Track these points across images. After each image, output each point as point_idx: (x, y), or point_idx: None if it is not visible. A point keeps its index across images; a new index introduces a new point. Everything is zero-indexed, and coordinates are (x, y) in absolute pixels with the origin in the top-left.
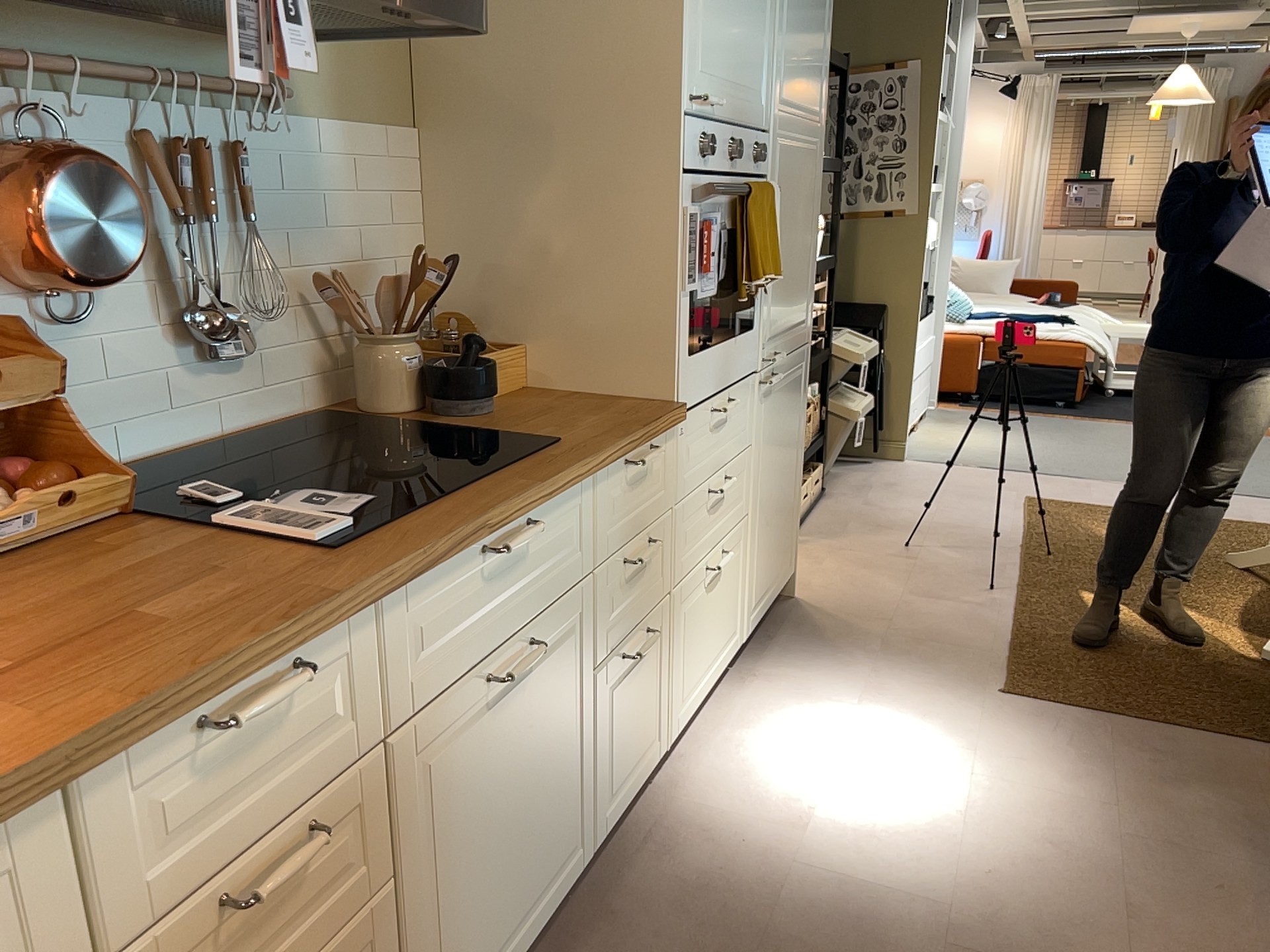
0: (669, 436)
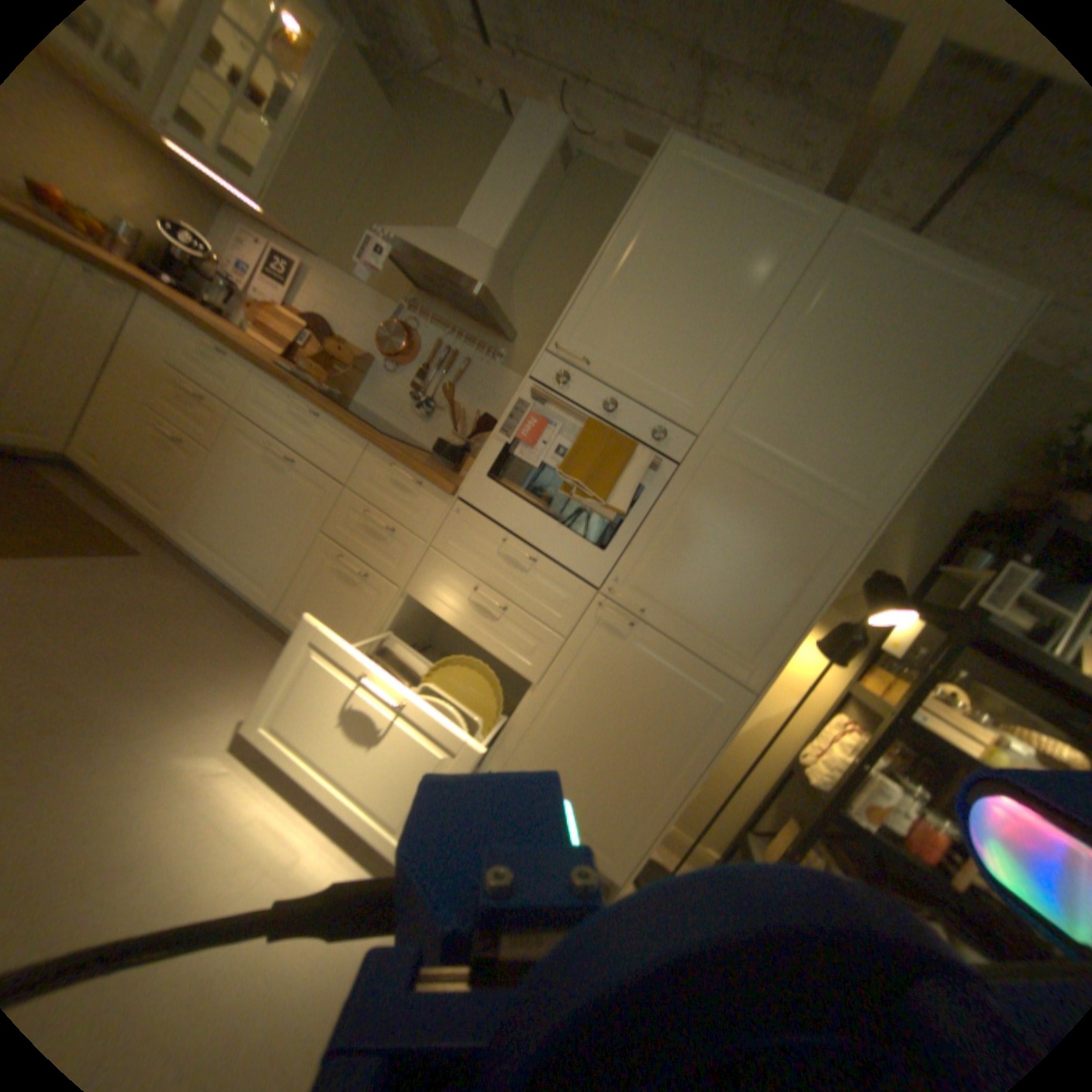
0: (440, 499)
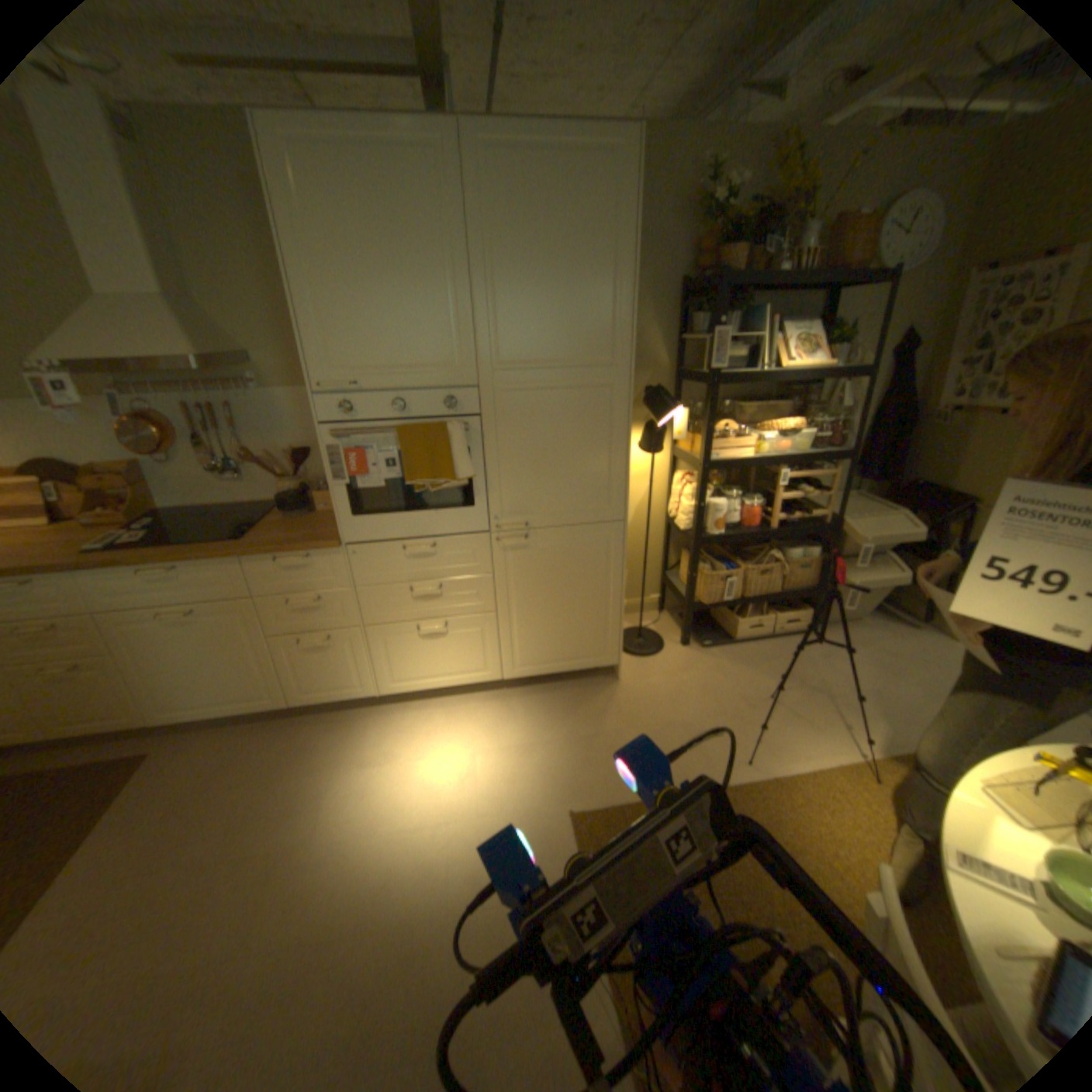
0: (331, 554)
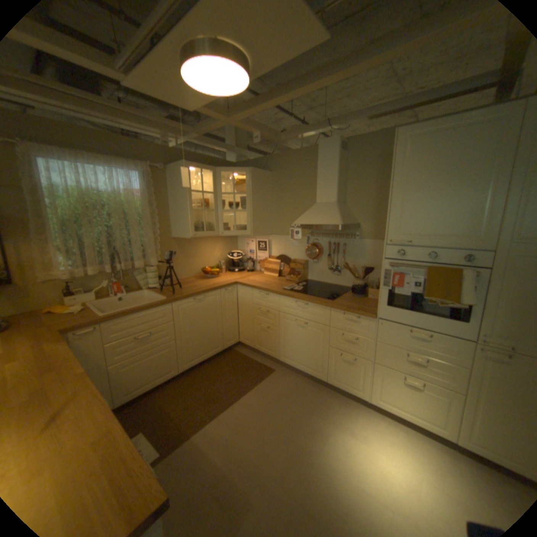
0: (371, 320)
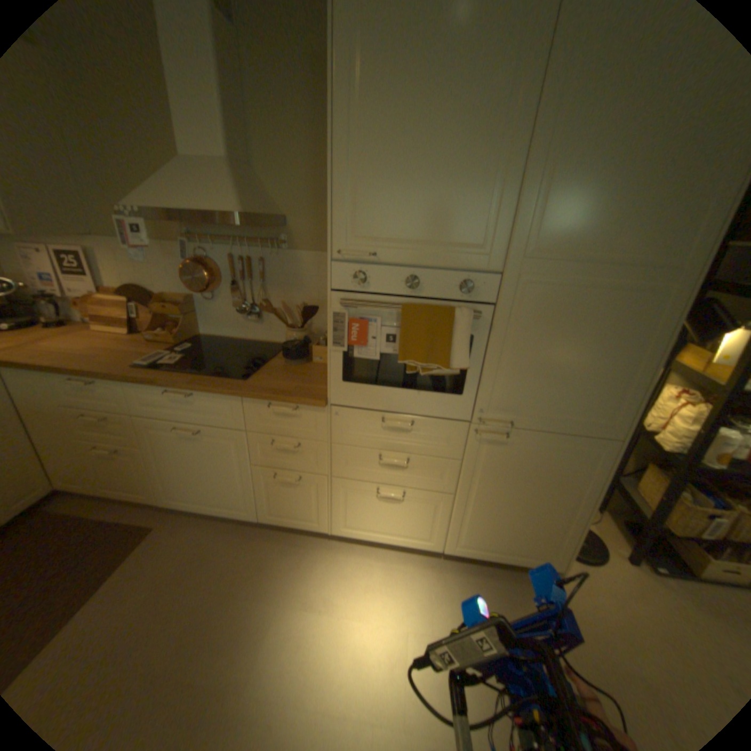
0: (318, 409)
